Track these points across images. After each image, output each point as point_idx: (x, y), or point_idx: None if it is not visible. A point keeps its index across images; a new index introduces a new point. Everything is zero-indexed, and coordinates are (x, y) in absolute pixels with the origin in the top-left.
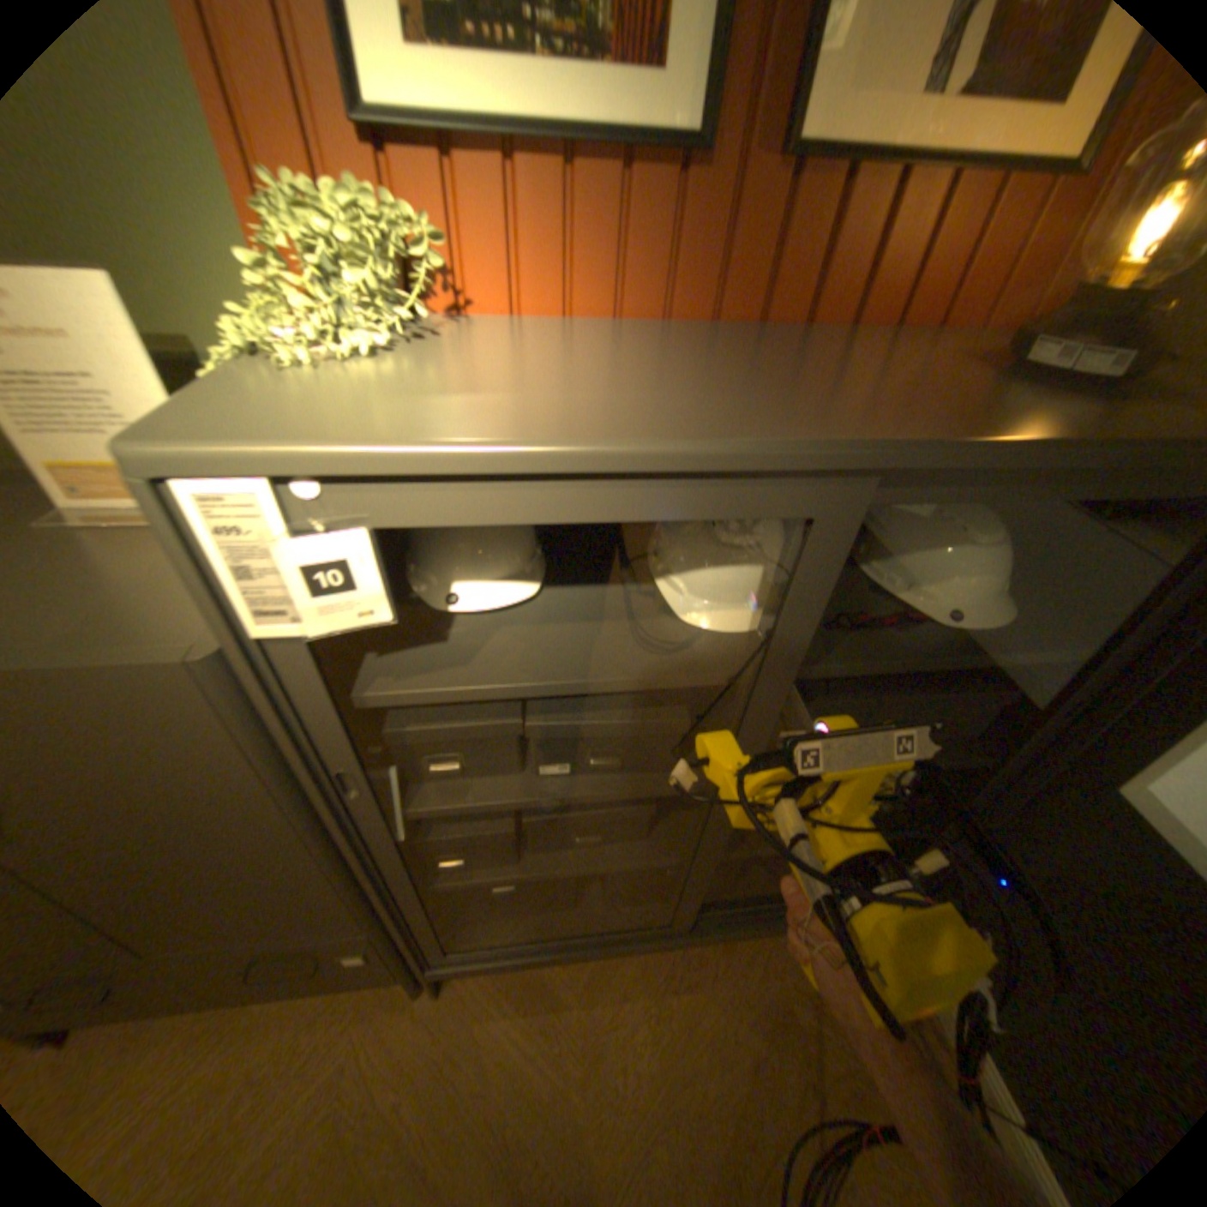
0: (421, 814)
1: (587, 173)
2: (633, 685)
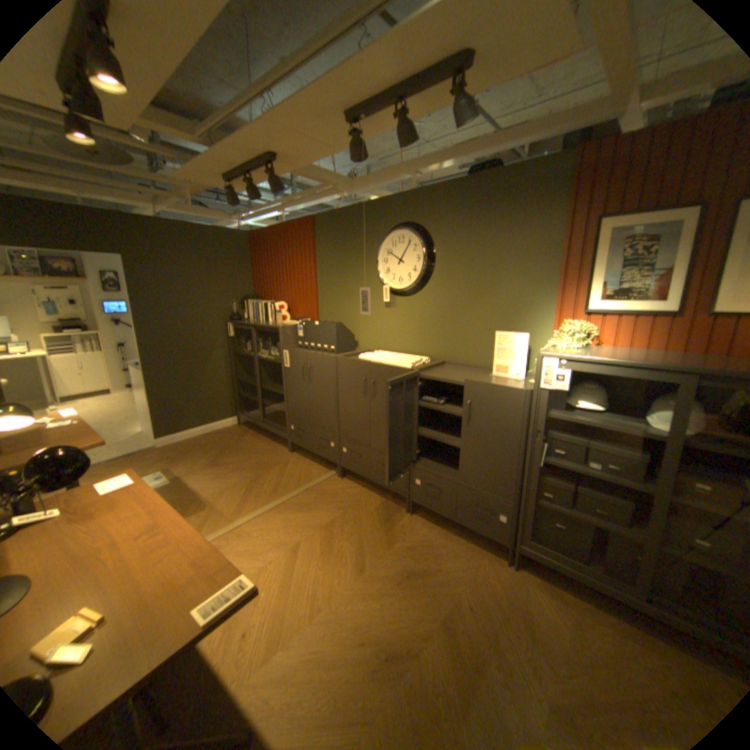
0: (549, 462)
1: (643, 320)
2: (628, 432)
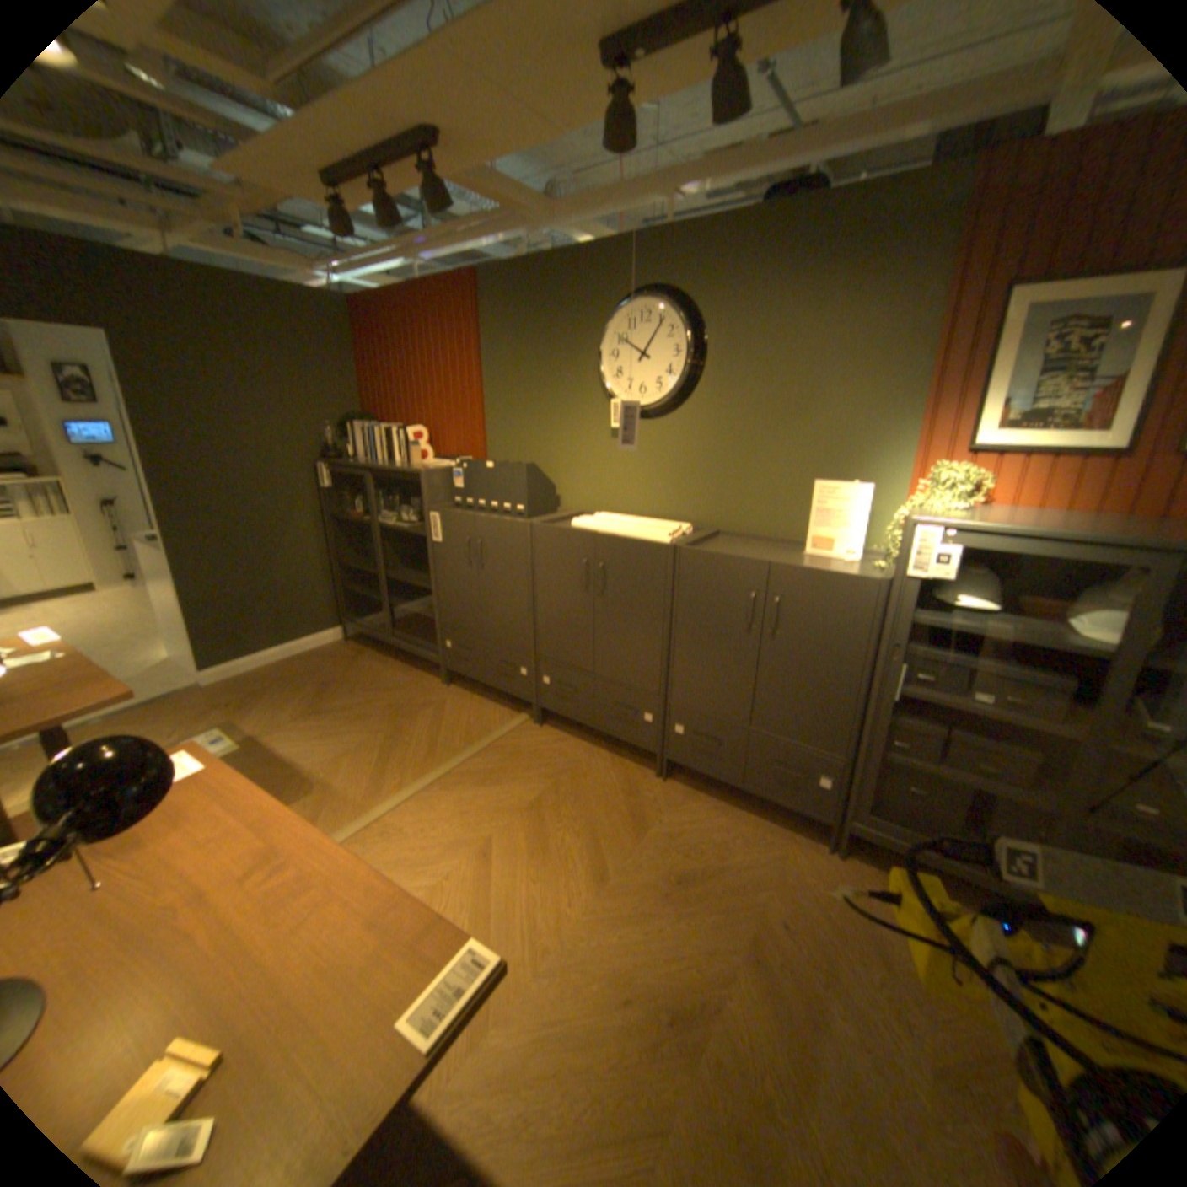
0: (909, 695)
1: (1066, 462)
2: (1048, 646)
